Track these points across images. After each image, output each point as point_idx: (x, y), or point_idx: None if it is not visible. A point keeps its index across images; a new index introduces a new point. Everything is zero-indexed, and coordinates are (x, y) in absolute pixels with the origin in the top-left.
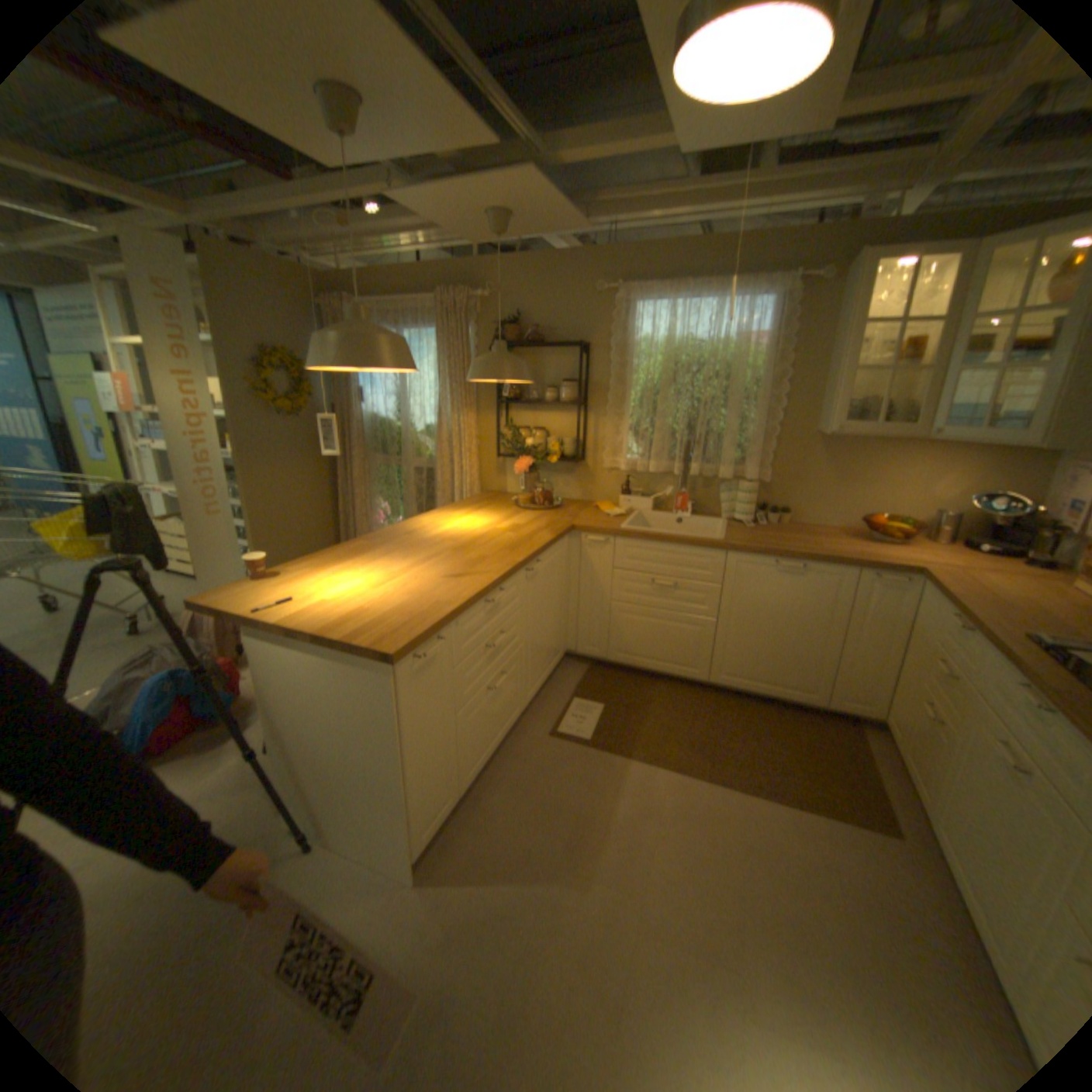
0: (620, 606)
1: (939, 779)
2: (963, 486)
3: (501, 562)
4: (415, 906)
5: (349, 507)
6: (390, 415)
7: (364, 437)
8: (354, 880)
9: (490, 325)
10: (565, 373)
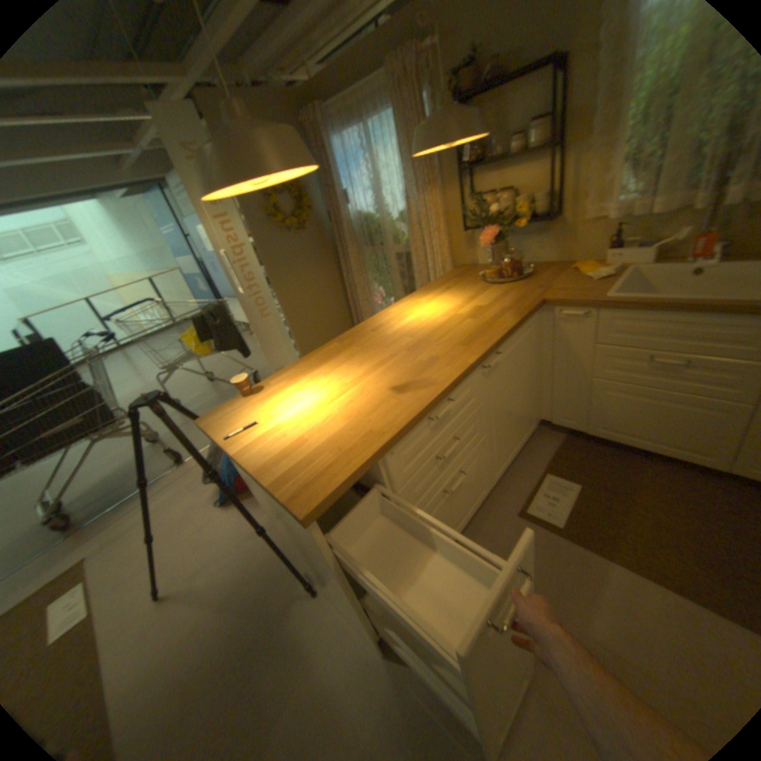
0: (604, 383)
1: None
2: None
3: (451, 364)
4: (383, 678)
5: (353, 295)
6: (369, 209)
7: (354, 234)
8: (341, 634)
9: (443, 78)
10: (534, 107)
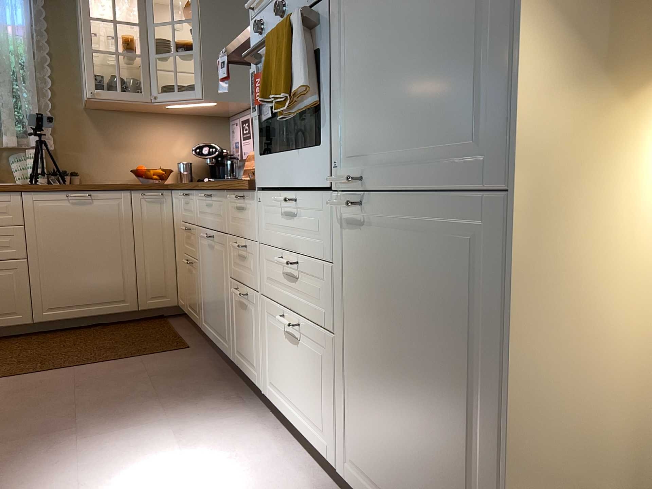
0: None
1: (197, 297)
2: (188, 146)
3: None
4: None
5: None
6: None
7: None
8: None
9: None
10: None
